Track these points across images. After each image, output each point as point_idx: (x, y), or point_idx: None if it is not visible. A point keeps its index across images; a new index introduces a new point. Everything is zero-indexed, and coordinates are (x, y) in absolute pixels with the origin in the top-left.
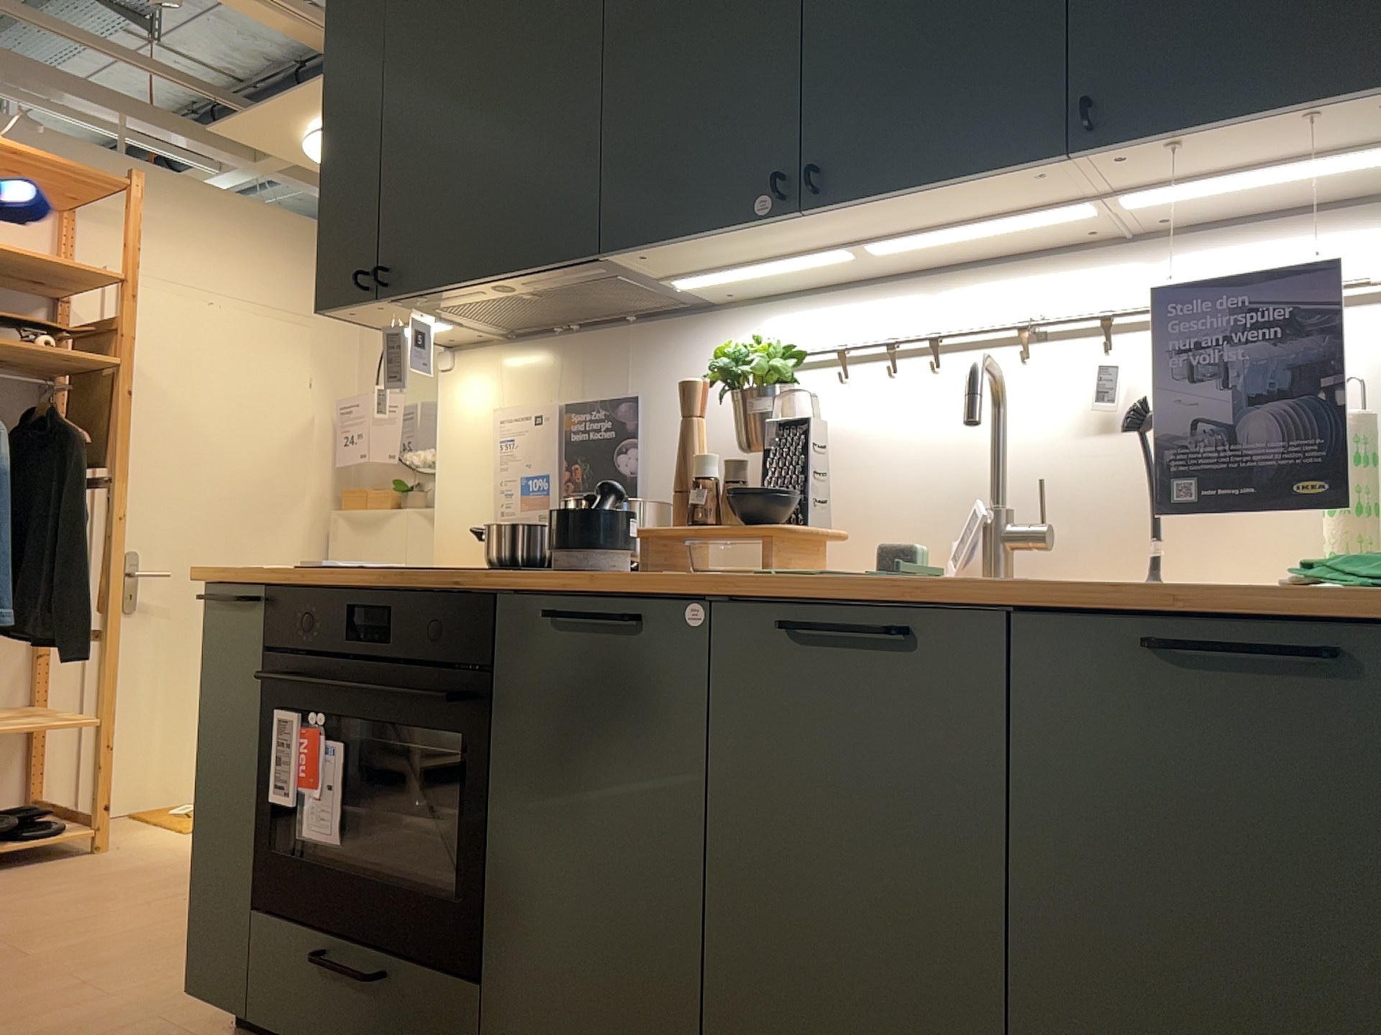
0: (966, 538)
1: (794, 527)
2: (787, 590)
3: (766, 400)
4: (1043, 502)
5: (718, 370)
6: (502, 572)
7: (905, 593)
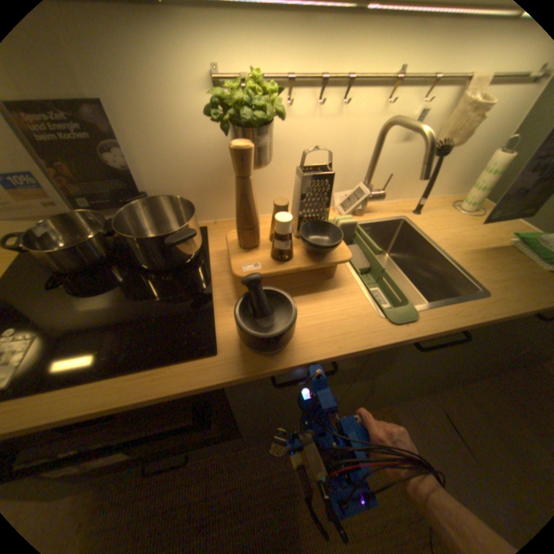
0: (349, 198)
1: (337, 248)
2: (426, 337)
3: (266, 137)
4: (387, 183)
5: (229, 113)
6: (203, 362)
7: (475, 325)
